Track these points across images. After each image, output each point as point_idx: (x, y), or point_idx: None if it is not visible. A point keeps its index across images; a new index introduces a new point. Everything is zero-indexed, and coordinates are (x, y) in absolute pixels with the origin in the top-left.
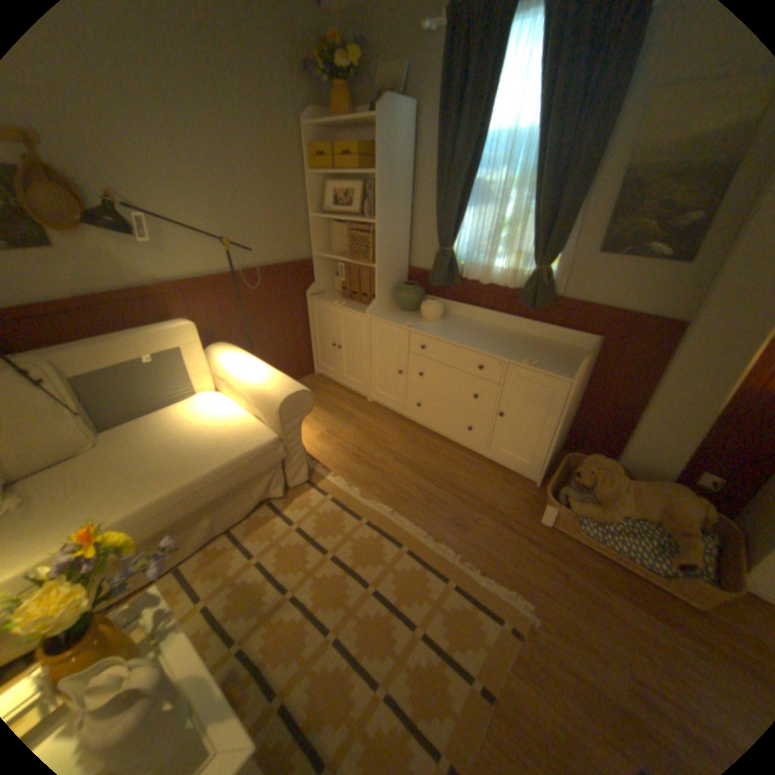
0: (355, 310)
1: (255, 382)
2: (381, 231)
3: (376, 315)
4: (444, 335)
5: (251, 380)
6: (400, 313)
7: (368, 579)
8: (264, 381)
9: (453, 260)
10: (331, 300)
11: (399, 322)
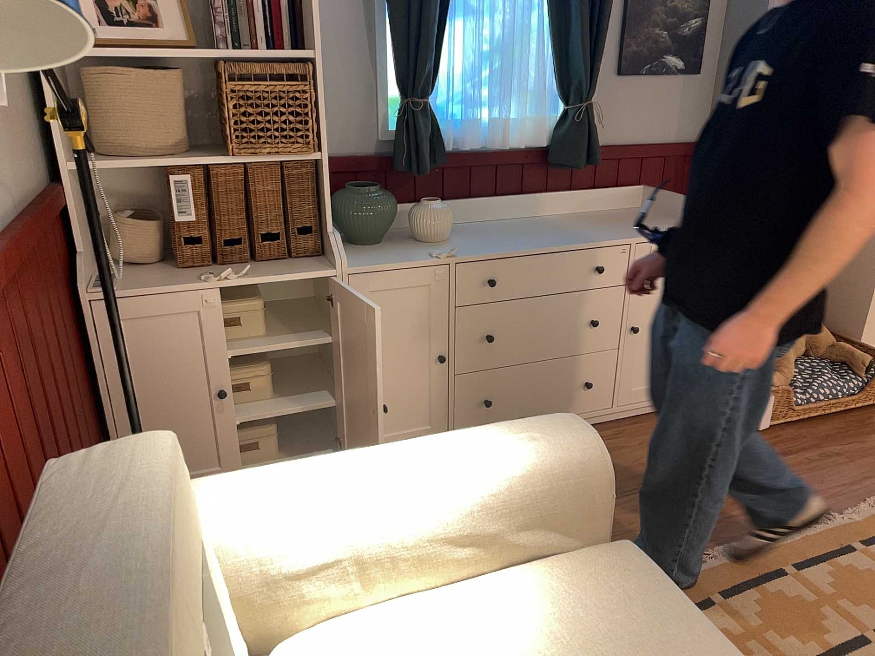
0: (287, 274)
1: (477, 473)
2: (318, 74)
3: (352, 264)
4: (511, 245)
5: (457, 478)
6: (370, 249)
7: (849, 636)
8: (493, 456)
9: (433, 120)
10: (175, 280)
11: (414, 257)
